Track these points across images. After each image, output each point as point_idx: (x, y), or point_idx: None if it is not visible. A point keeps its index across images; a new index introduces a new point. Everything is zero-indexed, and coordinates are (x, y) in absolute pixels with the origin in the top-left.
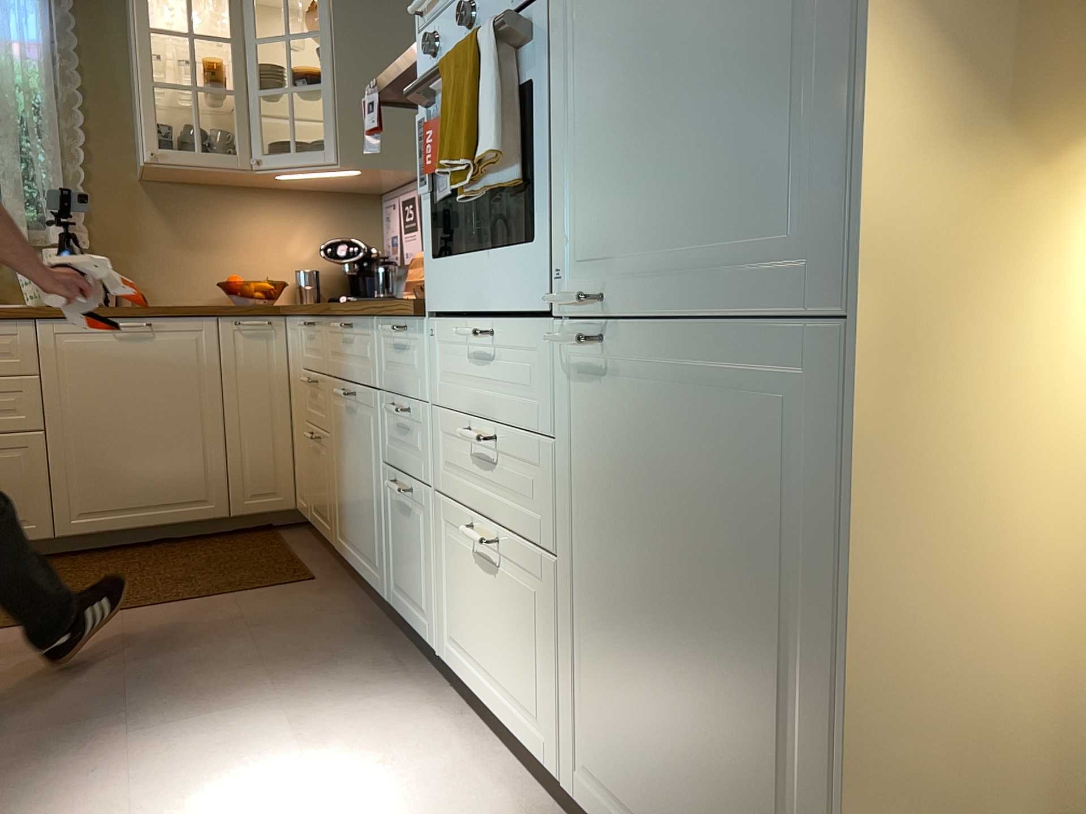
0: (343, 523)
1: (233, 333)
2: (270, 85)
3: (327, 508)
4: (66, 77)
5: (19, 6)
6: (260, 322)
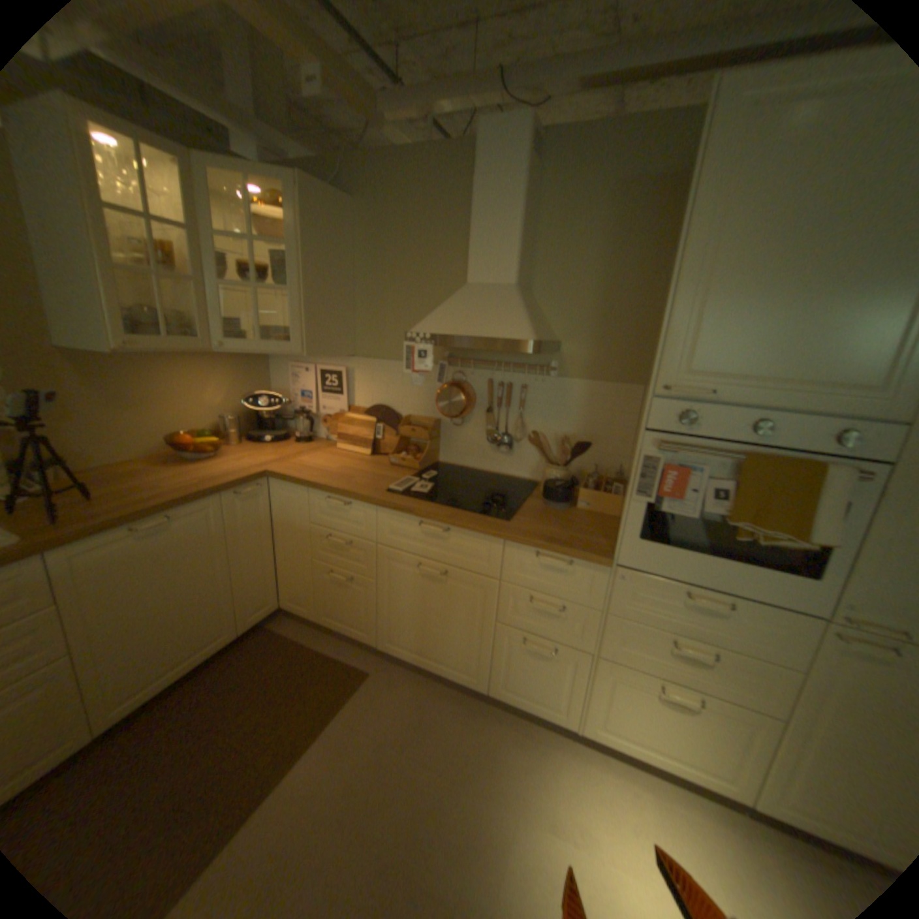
0: (400, 638)
1: (232, 502)
2: (218, 273)
3: (362, 622)
4: None
5: None
6: (255, 489)
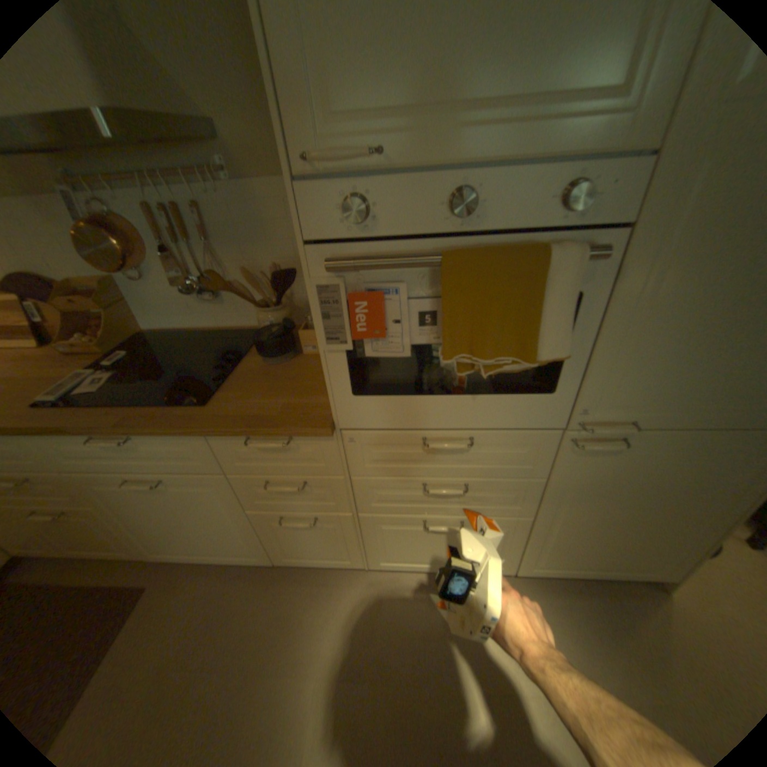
0: (161, 547)
1: None
2: None
3: (112, 545)
4: None
5: None
6: None
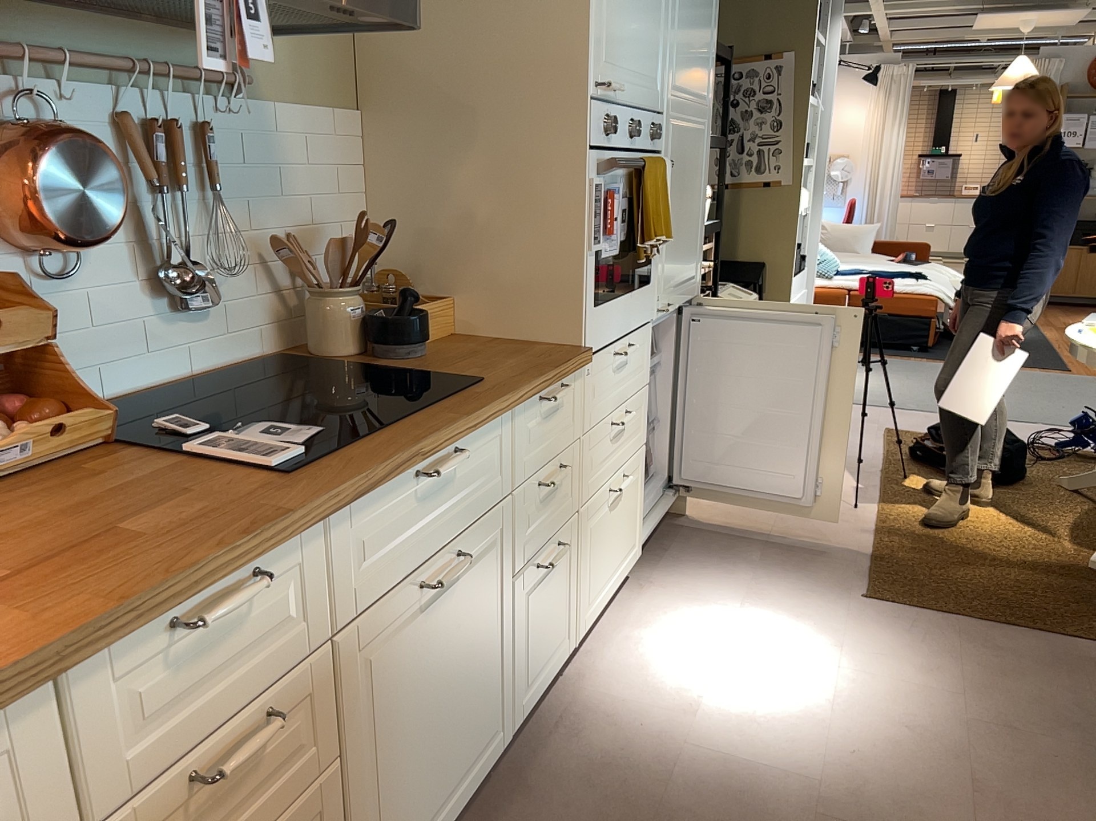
0: None
1: None
2: None
3: None
4: None
5: None
6: None
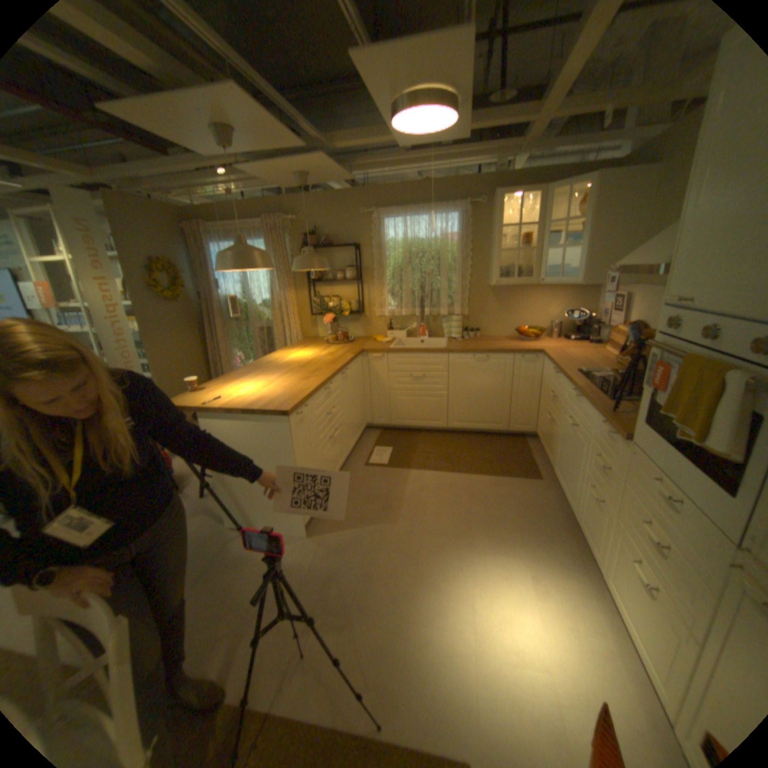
0: (559, 466)
1: (520, 360)
2: (553, 242)
3: (552, 451)
4: (465, 246)
5: (451, 220)
6: (532, 357)
